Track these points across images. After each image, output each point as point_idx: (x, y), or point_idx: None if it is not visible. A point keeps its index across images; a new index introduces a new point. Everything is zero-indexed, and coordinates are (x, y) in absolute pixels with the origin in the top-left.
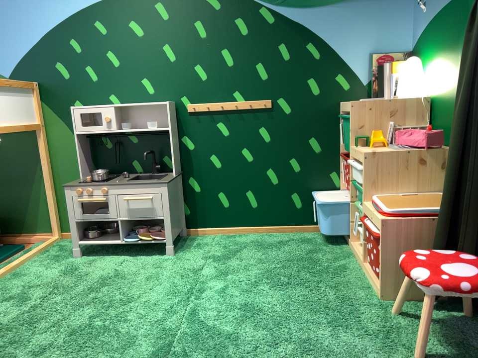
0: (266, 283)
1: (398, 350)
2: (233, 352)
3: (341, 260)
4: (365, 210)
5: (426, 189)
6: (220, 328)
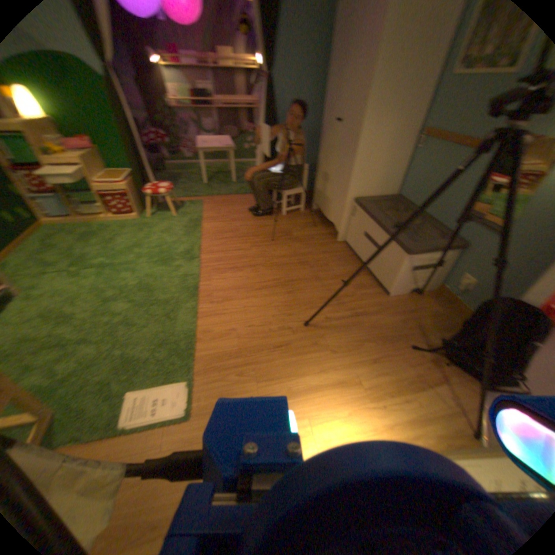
0: (99, 245)
1: (165, 218)
2: (158, 248)
3: (85, 225)
4: (91, 188)
5: (95, 169)
6: (140, 253)
